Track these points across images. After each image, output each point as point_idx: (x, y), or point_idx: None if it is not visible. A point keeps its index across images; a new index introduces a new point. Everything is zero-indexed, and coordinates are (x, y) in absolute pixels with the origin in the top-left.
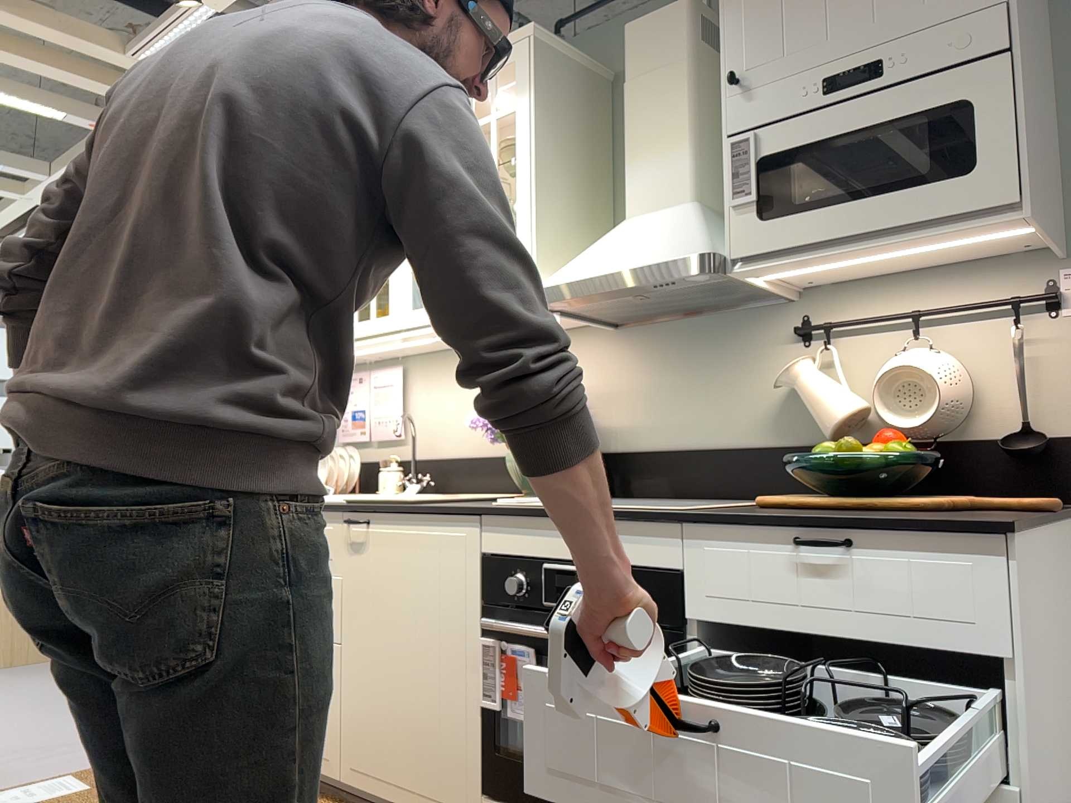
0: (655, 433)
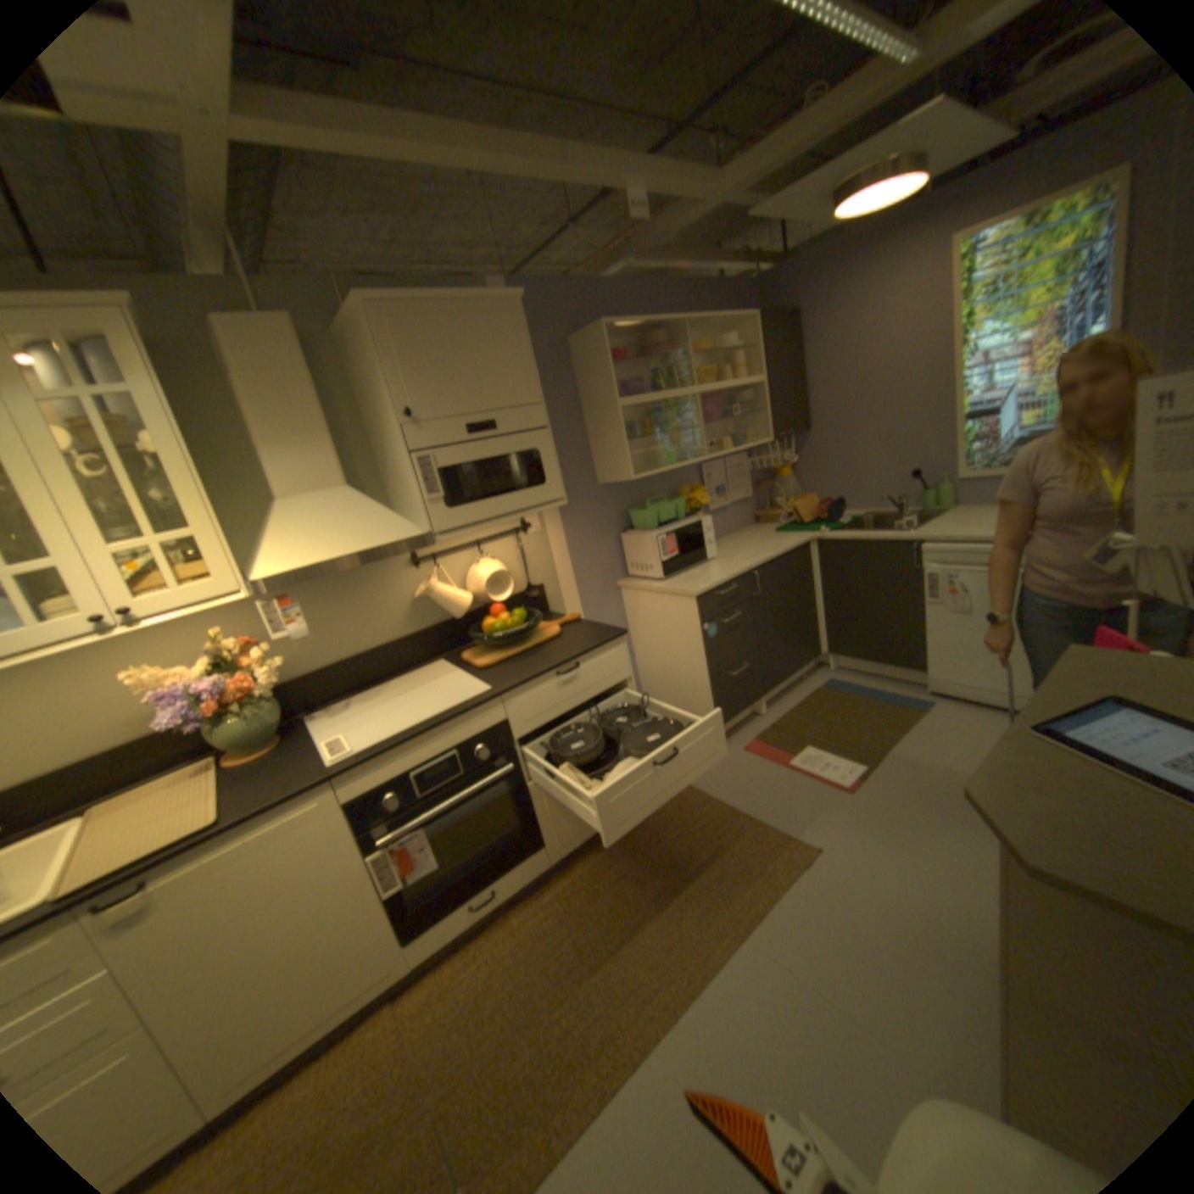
0: (319, 656)
